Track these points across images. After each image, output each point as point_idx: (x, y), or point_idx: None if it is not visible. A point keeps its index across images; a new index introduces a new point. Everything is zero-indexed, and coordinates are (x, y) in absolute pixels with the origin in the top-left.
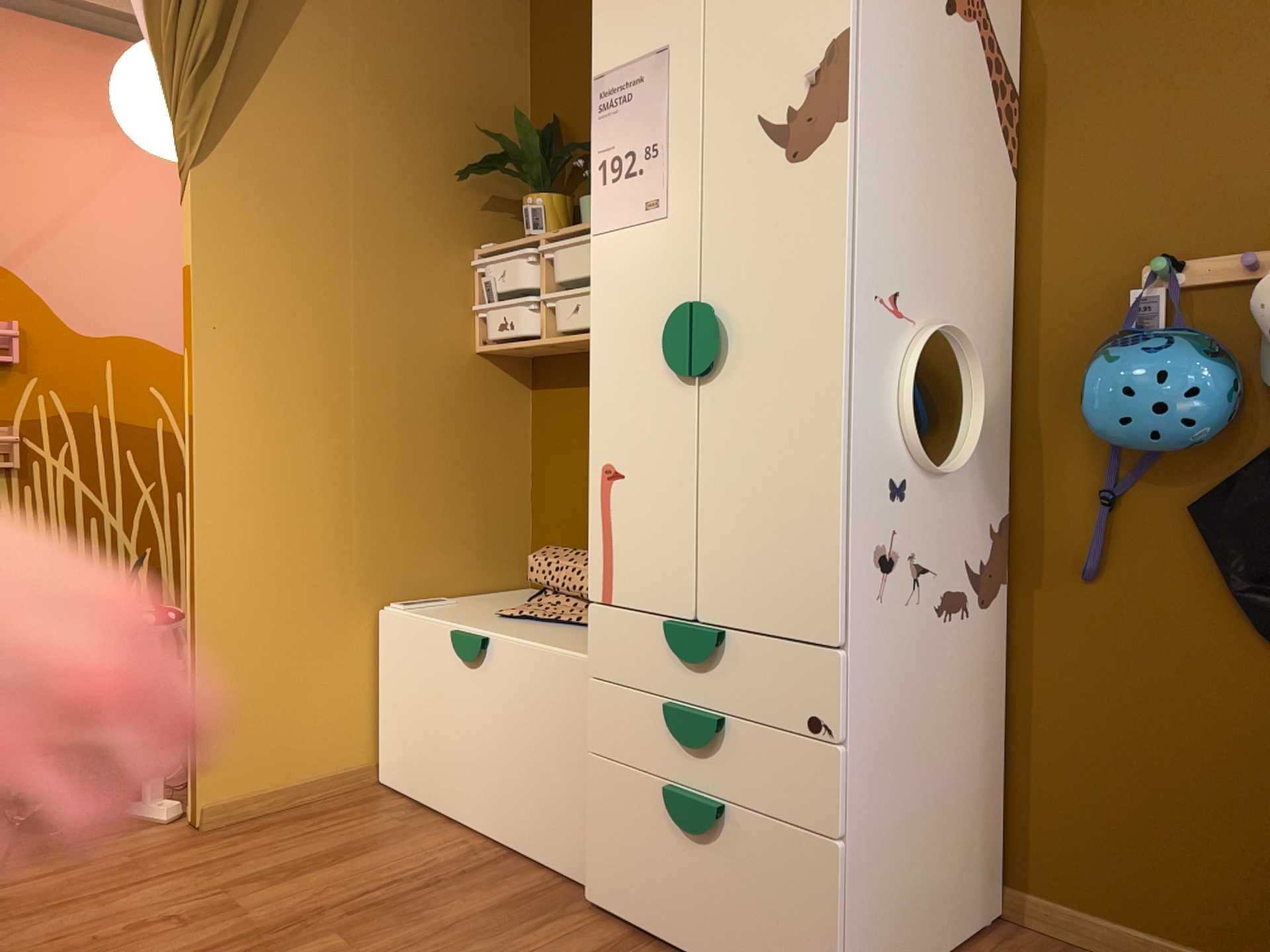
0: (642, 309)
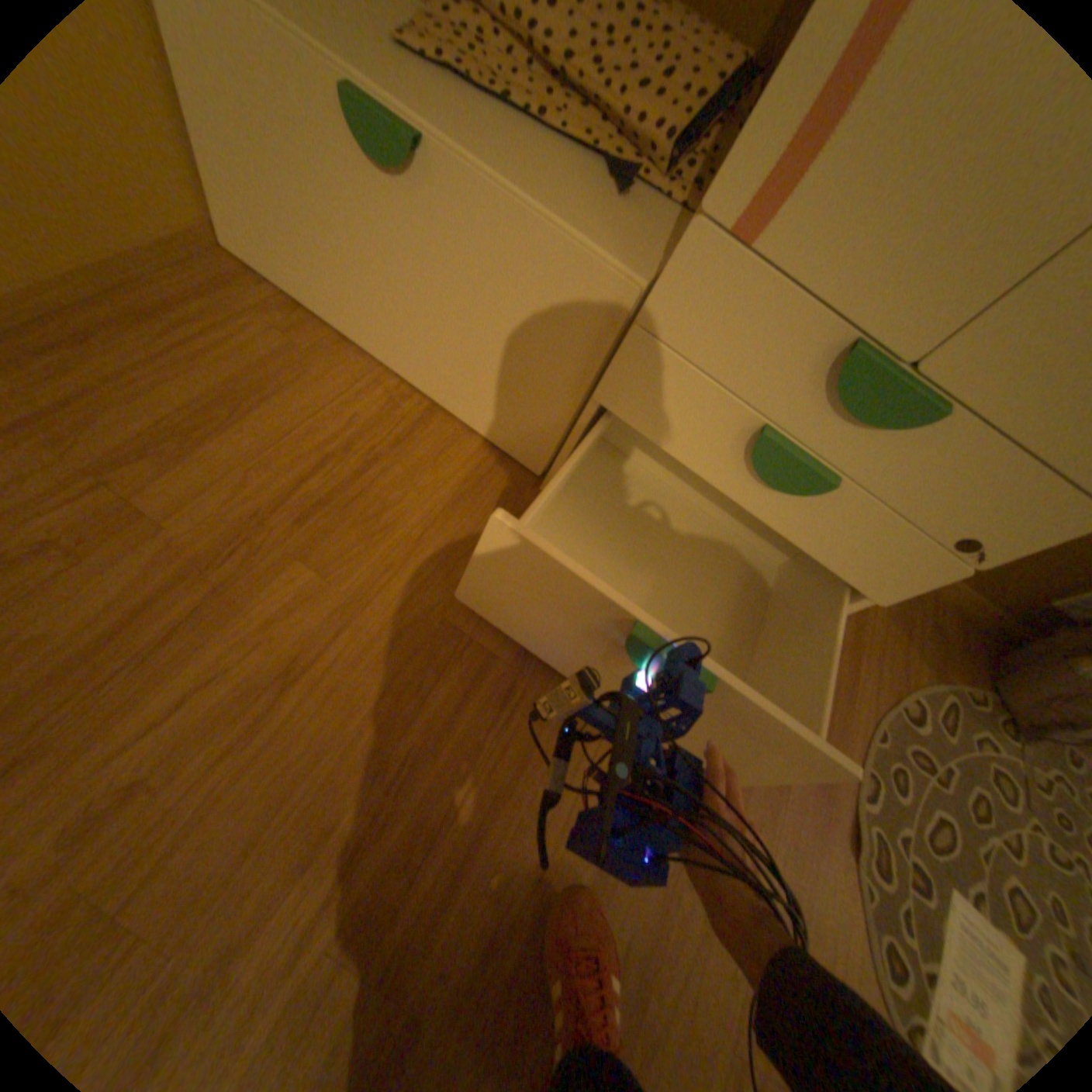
0: None
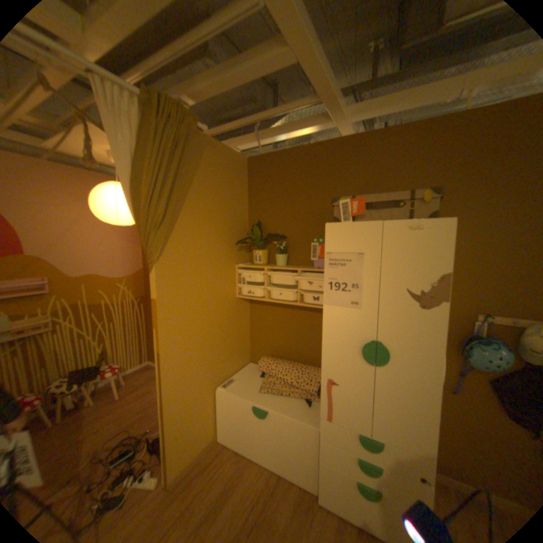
0: (349, 336)
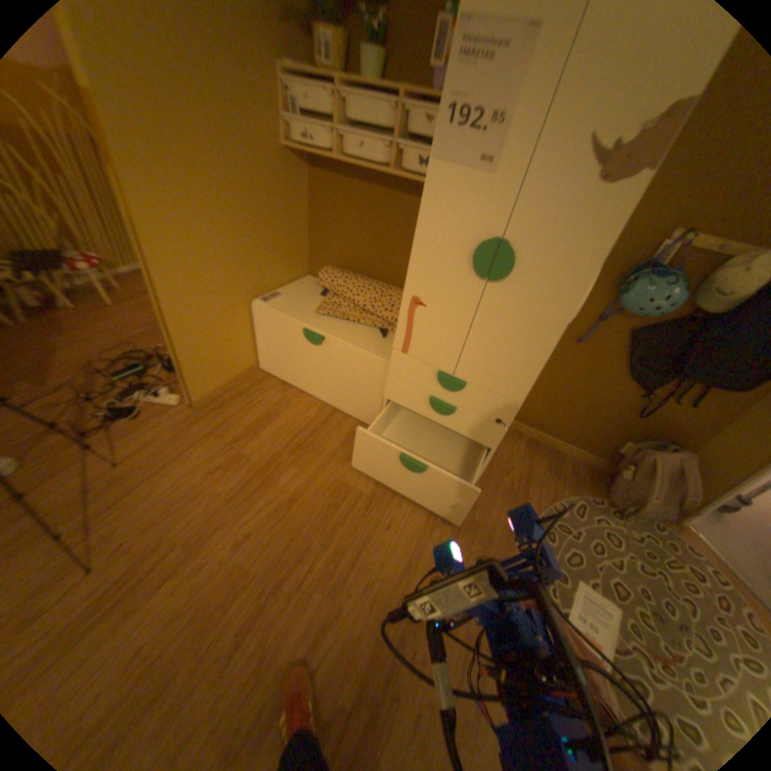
0: (459, 227)
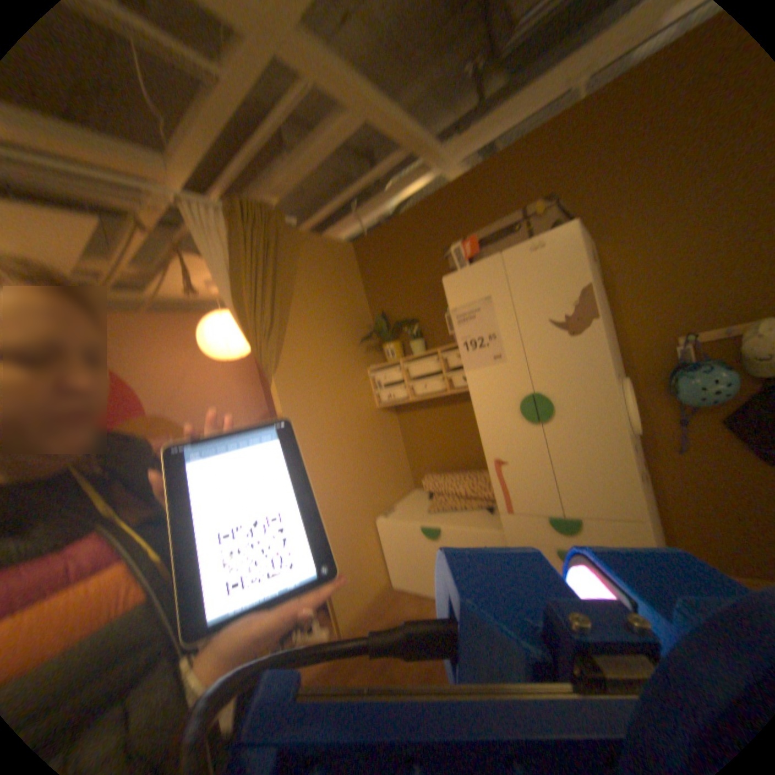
0: (501, 397)
